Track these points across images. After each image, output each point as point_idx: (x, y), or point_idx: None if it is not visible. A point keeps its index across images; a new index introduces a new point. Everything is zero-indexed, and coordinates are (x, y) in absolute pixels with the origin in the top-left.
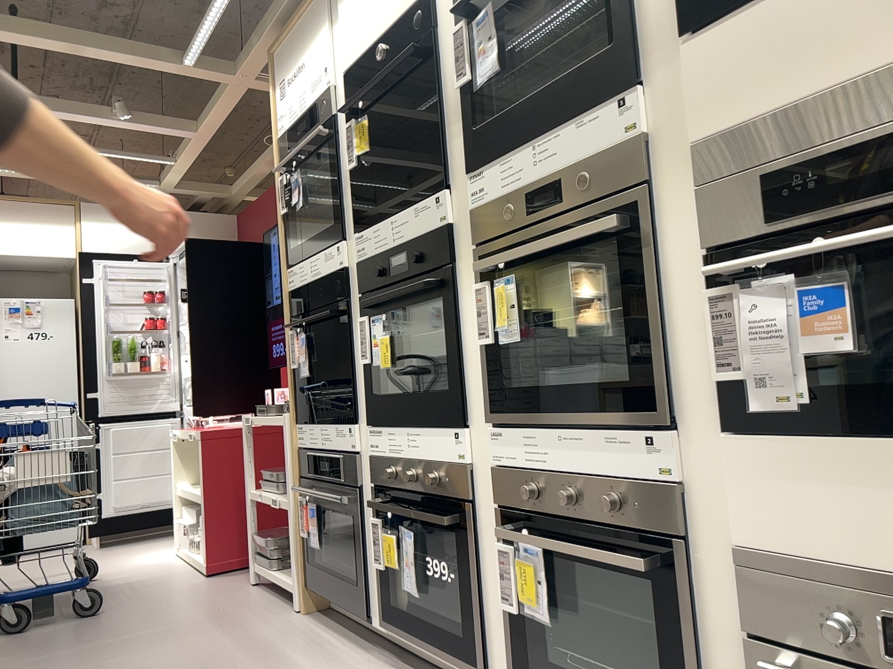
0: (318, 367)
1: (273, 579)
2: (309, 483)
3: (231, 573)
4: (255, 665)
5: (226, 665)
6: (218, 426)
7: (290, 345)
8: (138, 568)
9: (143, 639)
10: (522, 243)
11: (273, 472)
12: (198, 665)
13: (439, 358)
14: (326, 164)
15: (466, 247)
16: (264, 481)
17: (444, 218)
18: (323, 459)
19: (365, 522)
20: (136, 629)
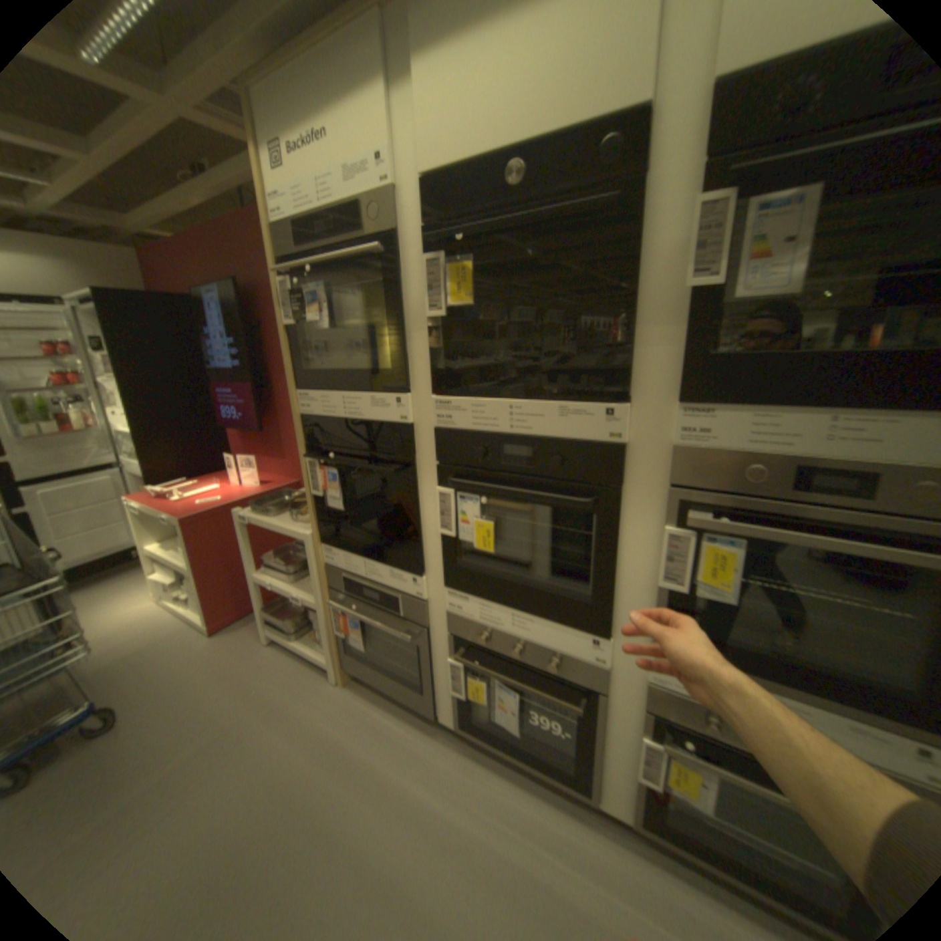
0: (348, 496)
1: (294, 651)
2: (342, 596)
3: (232, 630)
4: (342, 787)
5: (312, 794)
6: (186, 501)
7: (310, 472)
8: (120, 633)
9: (192, 766)
10: (771, 516)
11: (275, 559)
12: (282, 801)
13: (555, 550)
14: (363, 283)
15: (648, 478)
16: (267, 568)
17: (620, 438)
18: (369, 588)
19: (433, 653)
20: (175, 748)
